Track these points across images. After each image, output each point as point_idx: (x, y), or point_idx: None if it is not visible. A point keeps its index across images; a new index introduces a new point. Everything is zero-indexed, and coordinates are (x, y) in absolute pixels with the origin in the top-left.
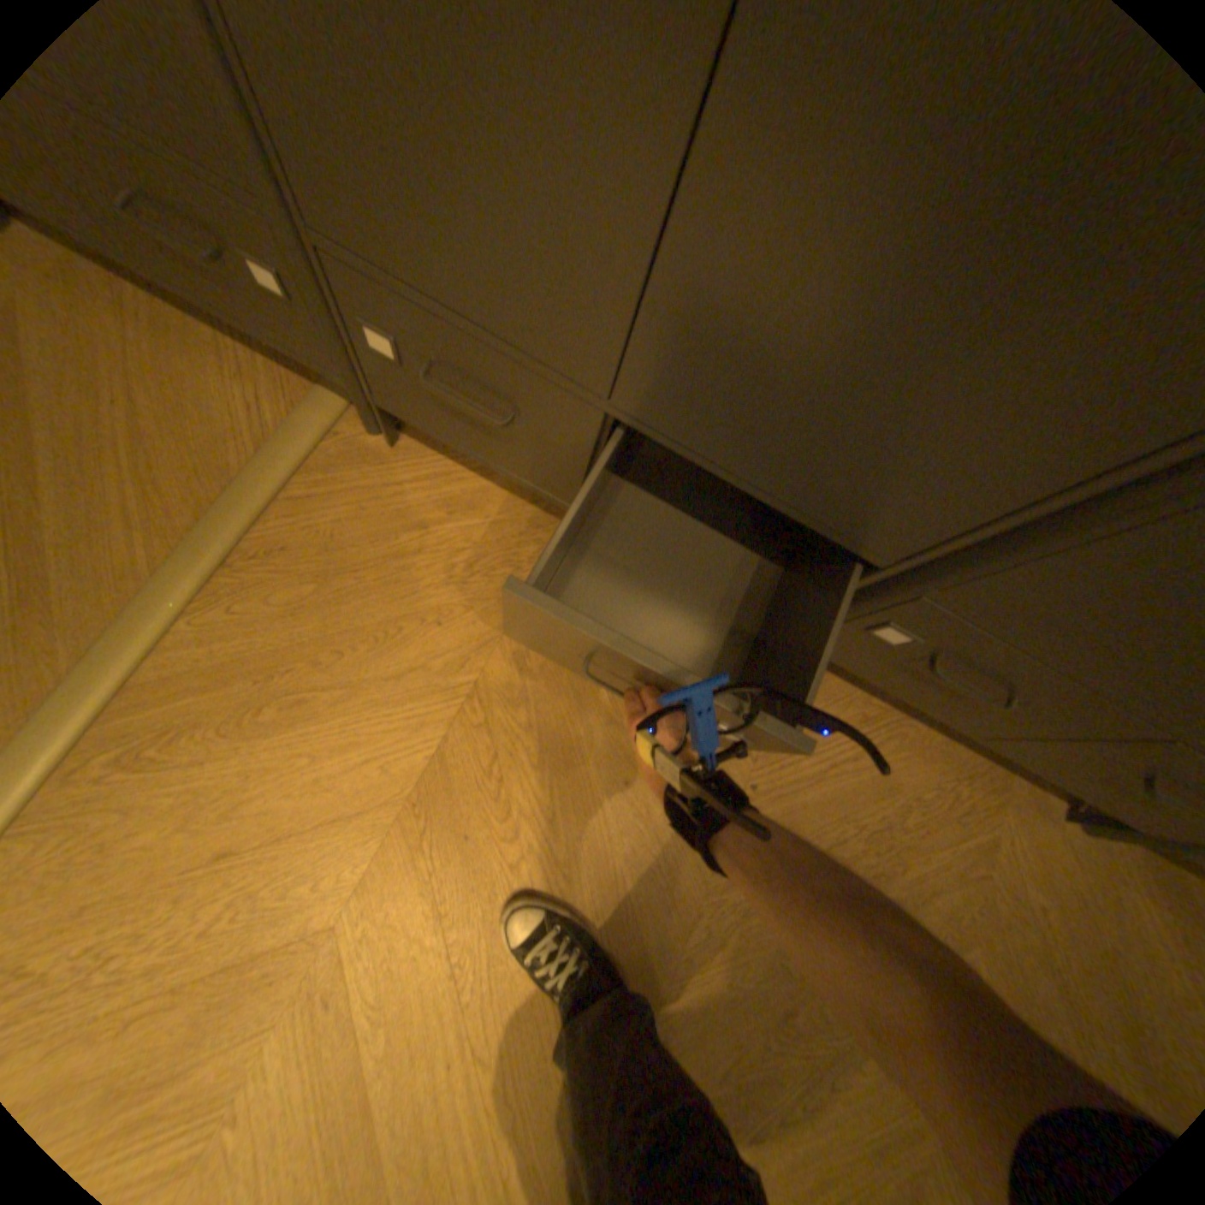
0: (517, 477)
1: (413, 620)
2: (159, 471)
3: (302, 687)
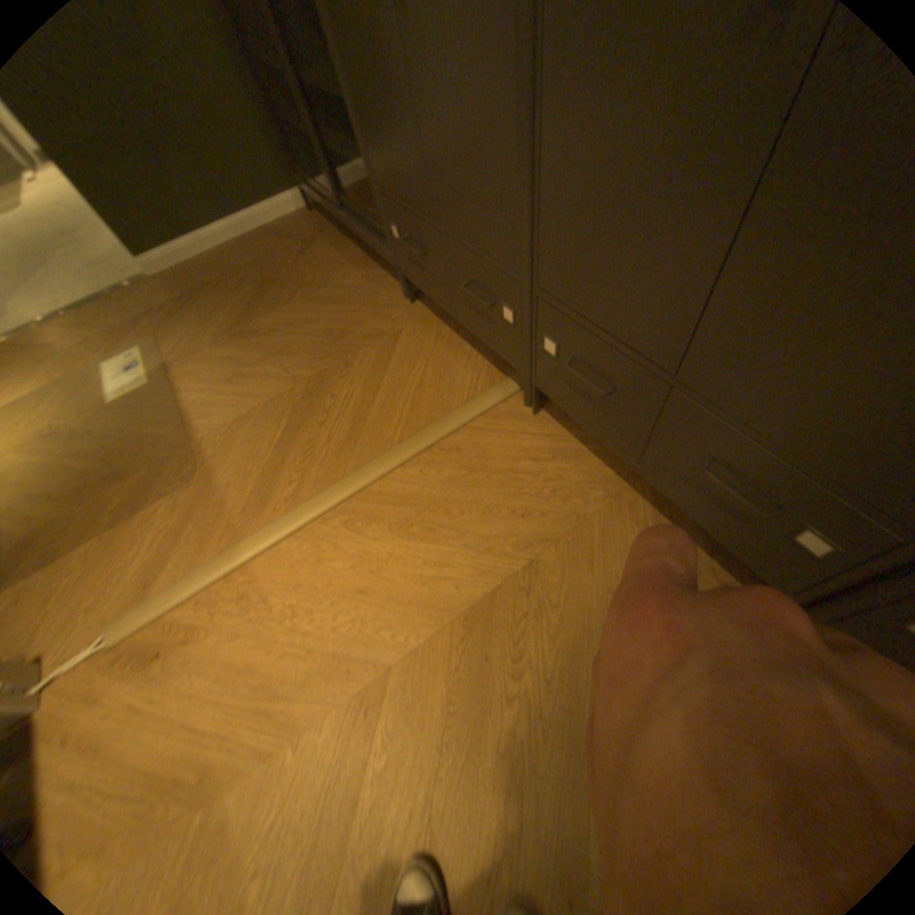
0: (603, 441)
1: (508, 513)
2: (422, 404)
3: (436, 525)
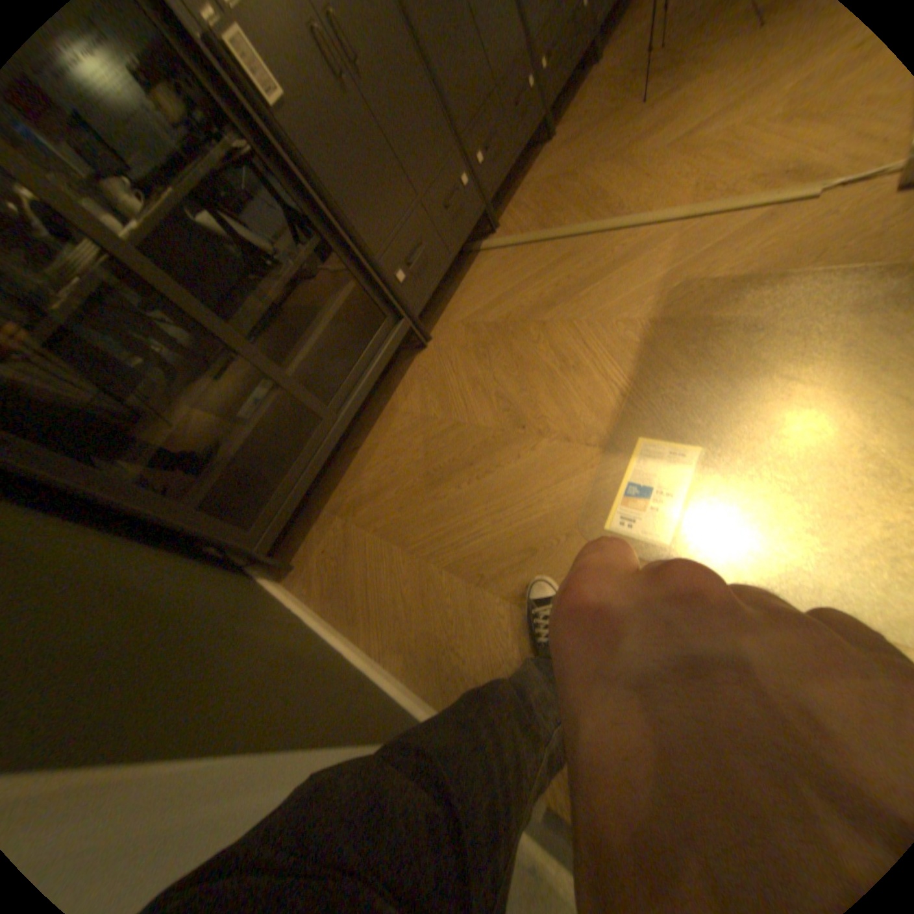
0: (510, 160)
1: (561, 187)
2: (519, 258)
3: (589, 192)
